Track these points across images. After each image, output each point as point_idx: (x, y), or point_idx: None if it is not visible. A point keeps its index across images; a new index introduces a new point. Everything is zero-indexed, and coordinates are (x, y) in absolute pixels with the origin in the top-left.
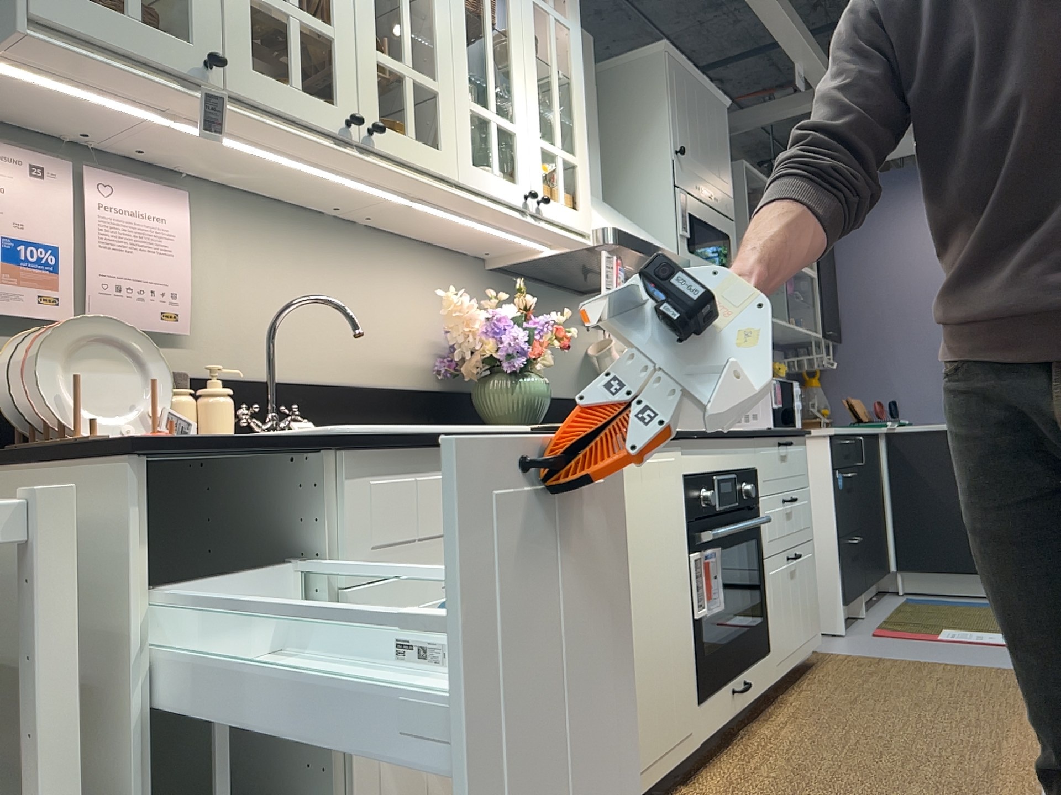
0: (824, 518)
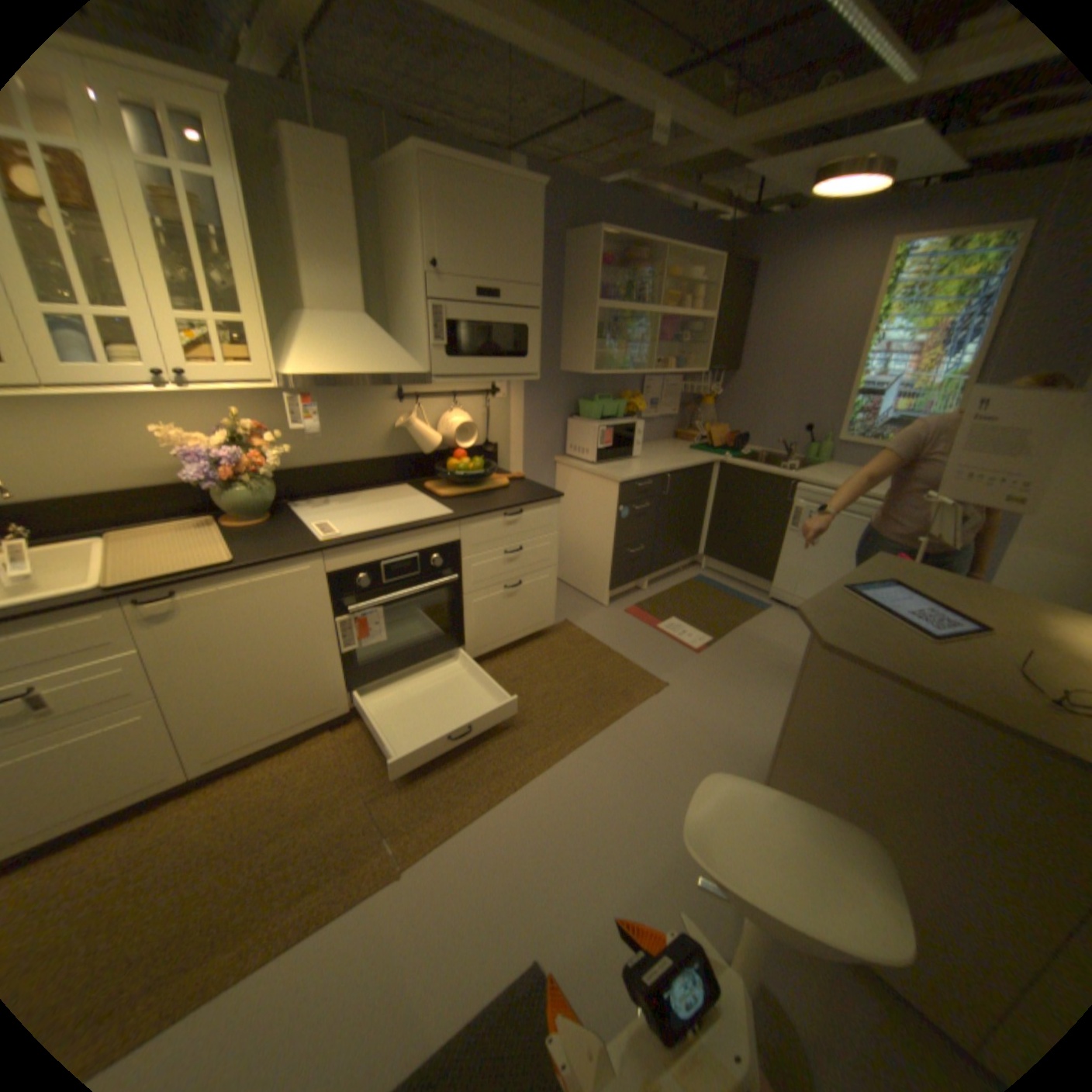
0: (607, 536)
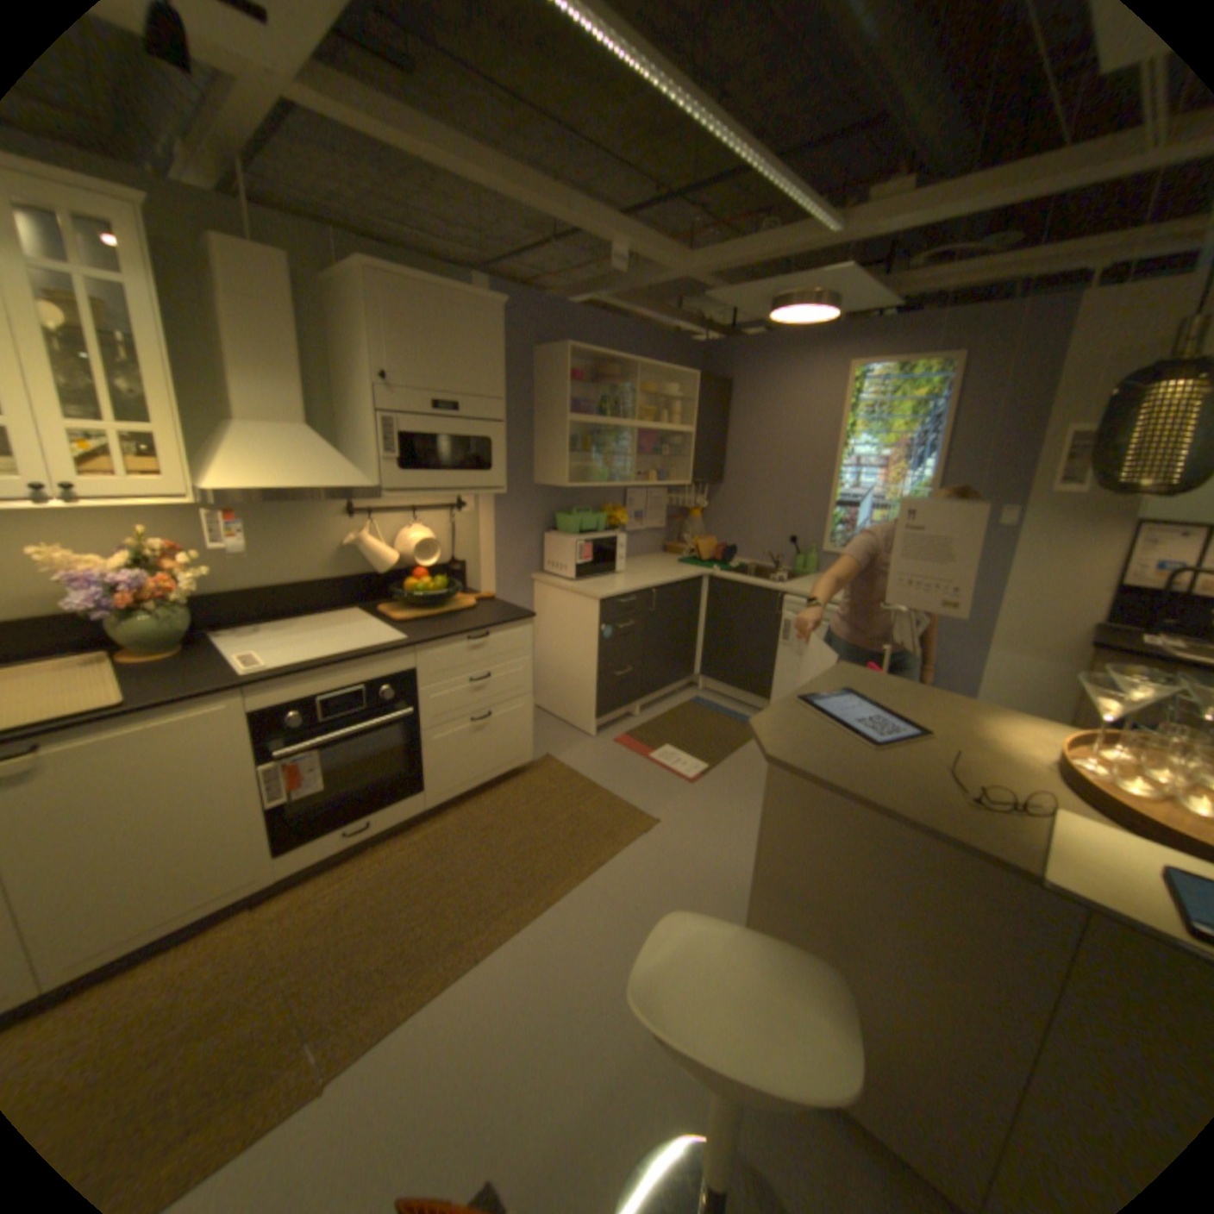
0: (591, 657)
